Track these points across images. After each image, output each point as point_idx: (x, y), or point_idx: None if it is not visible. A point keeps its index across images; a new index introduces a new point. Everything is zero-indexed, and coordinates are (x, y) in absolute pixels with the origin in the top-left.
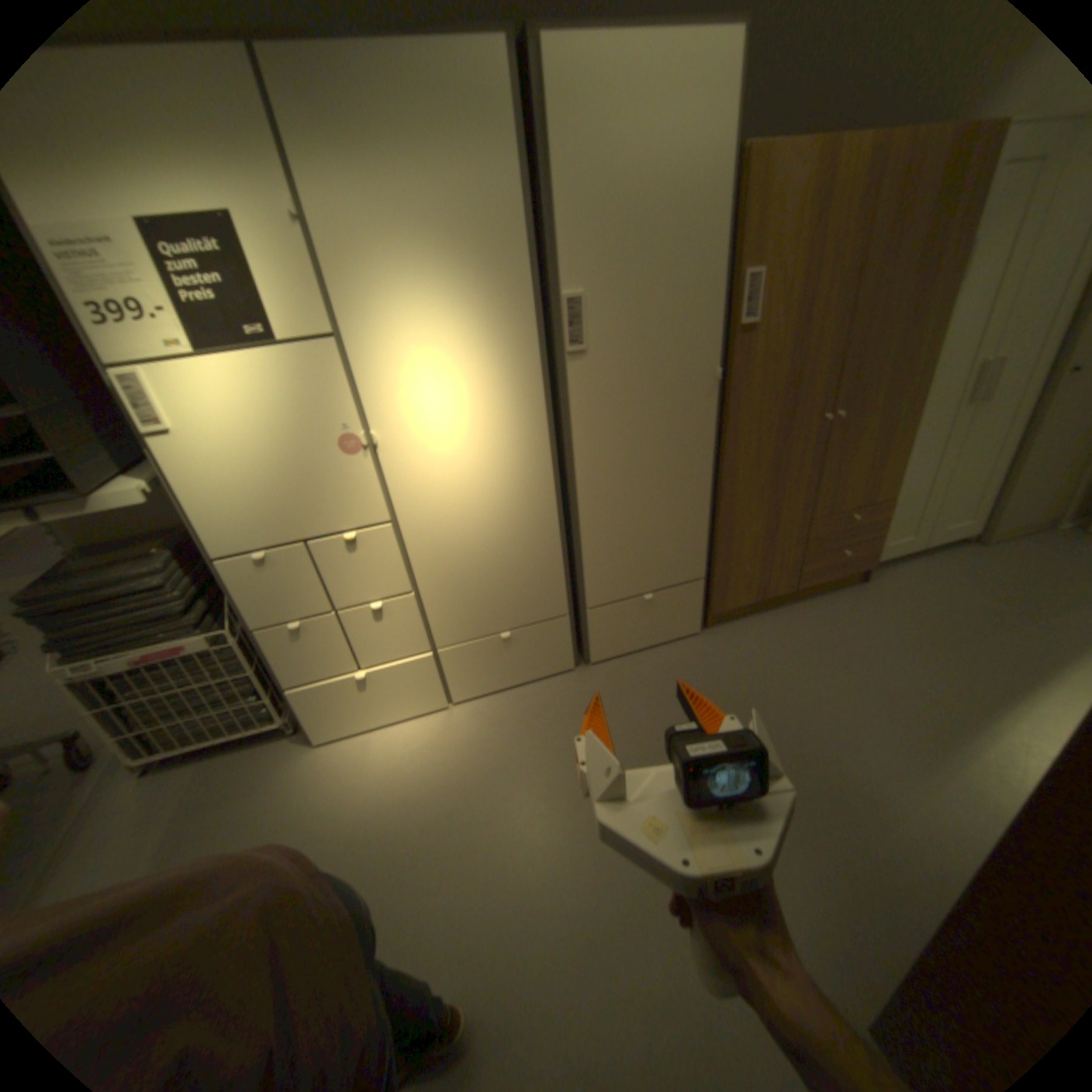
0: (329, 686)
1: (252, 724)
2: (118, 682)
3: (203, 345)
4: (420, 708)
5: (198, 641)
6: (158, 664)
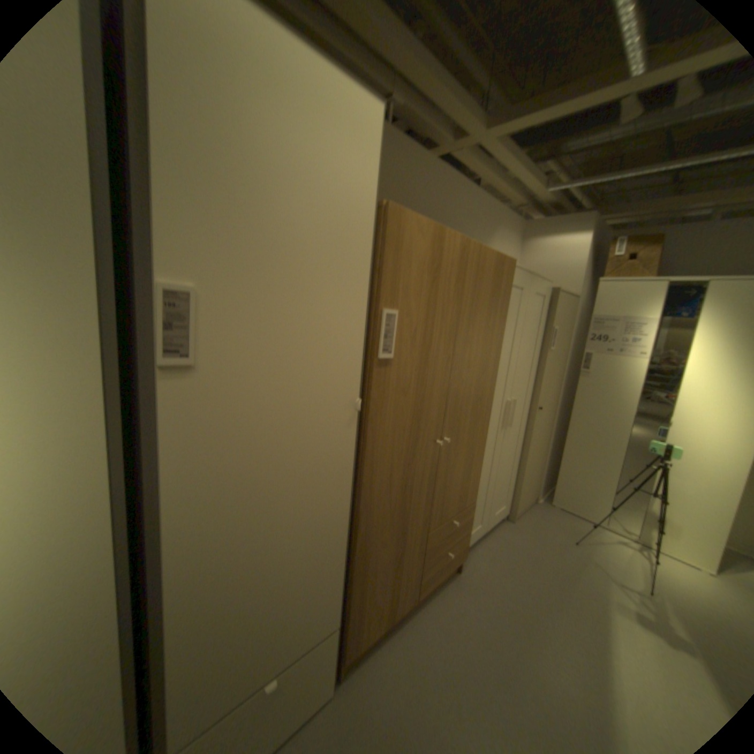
0: None
1: None
2: None
3: None
4: None
5: None
6: None
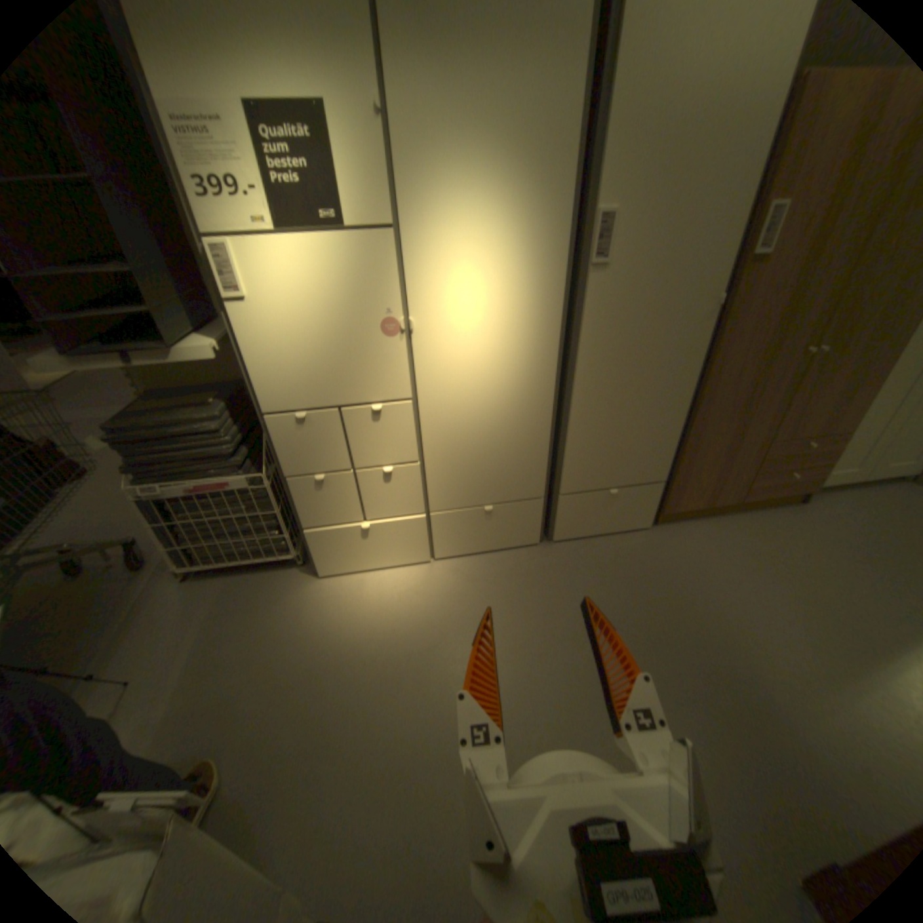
0: (340, 531)
1: (273, 553)
2: (176, 504)
3: (284, 225)
4: (409, 558)
5: (241, 480)
6: (209, 494)
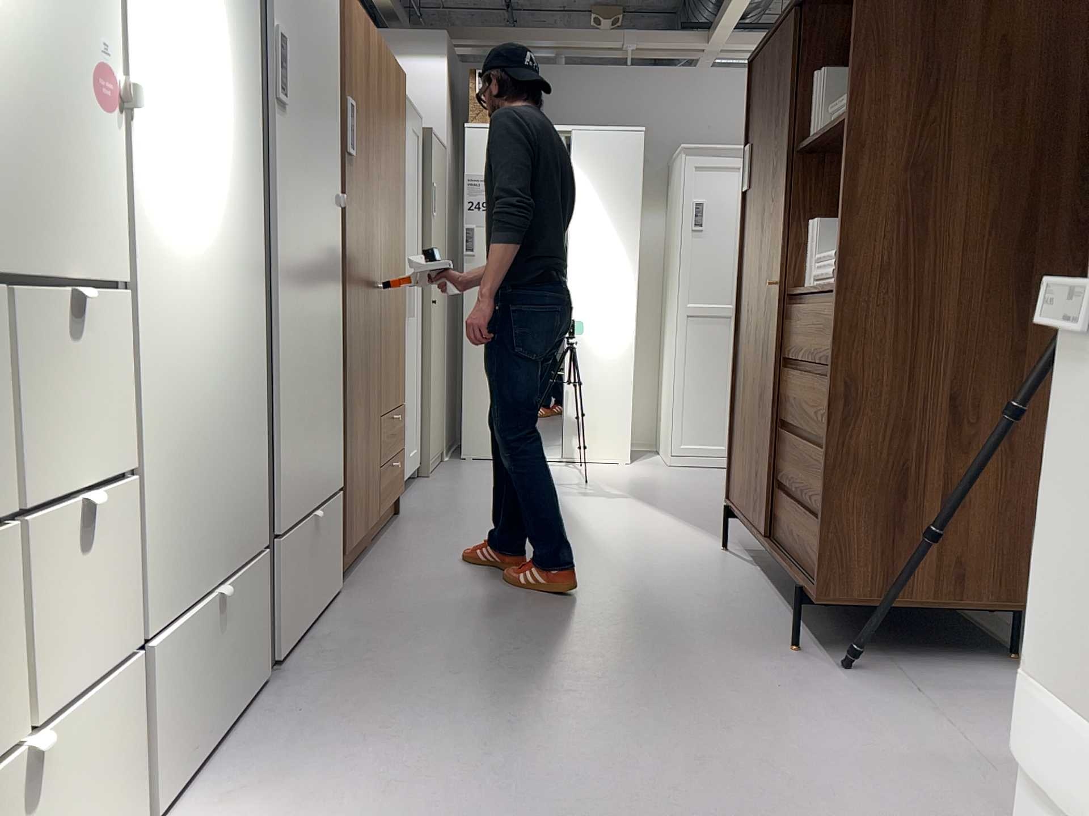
0: None
1: None
2: None
3: None
4: None
5: None
6: None
